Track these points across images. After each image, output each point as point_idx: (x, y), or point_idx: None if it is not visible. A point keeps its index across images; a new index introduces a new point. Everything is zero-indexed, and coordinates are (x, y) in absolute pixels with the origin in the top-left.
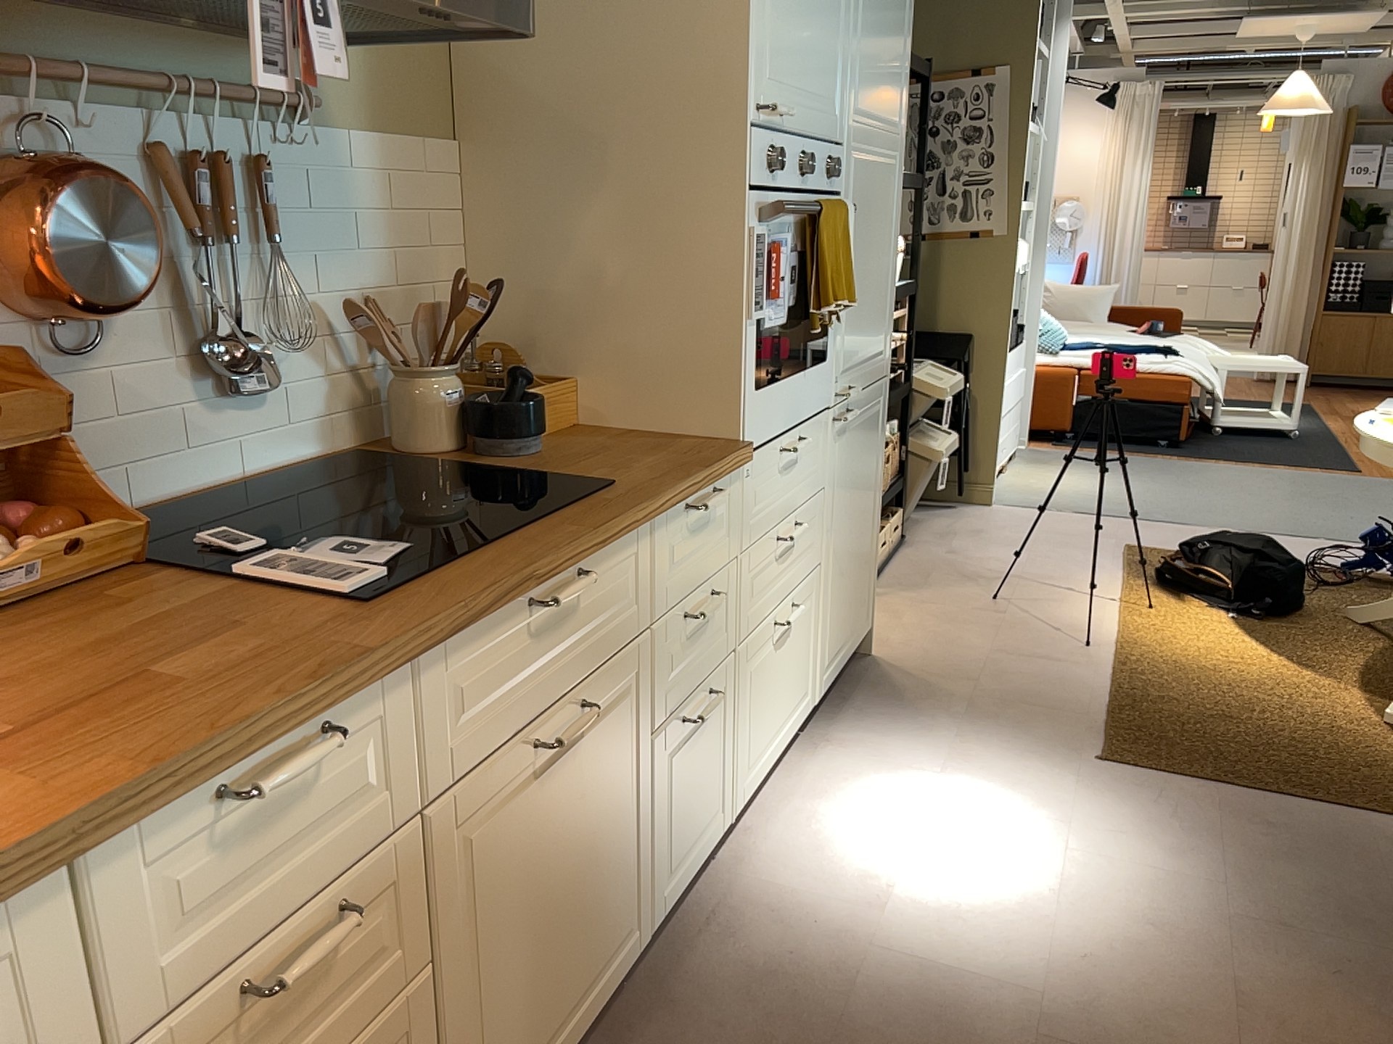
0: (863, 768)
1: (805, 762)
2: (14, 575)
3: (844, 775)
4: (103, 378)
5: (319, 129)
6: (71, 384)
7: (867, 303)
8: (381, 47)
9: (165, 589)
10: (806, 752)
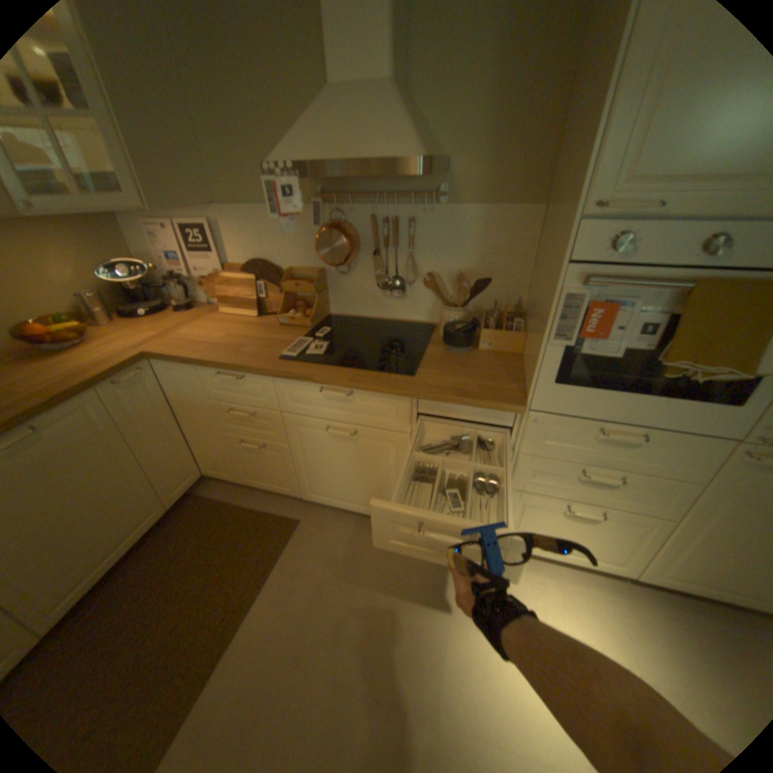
0: (614, 625)
1: (597, 587)
2: (282, 319)
3: (596, 611)
4: (352, 280)
5: (448, 203)
6: (344, 280)
7: None
8: (497, 159)
9: (295, 335)
10: (608, 587)
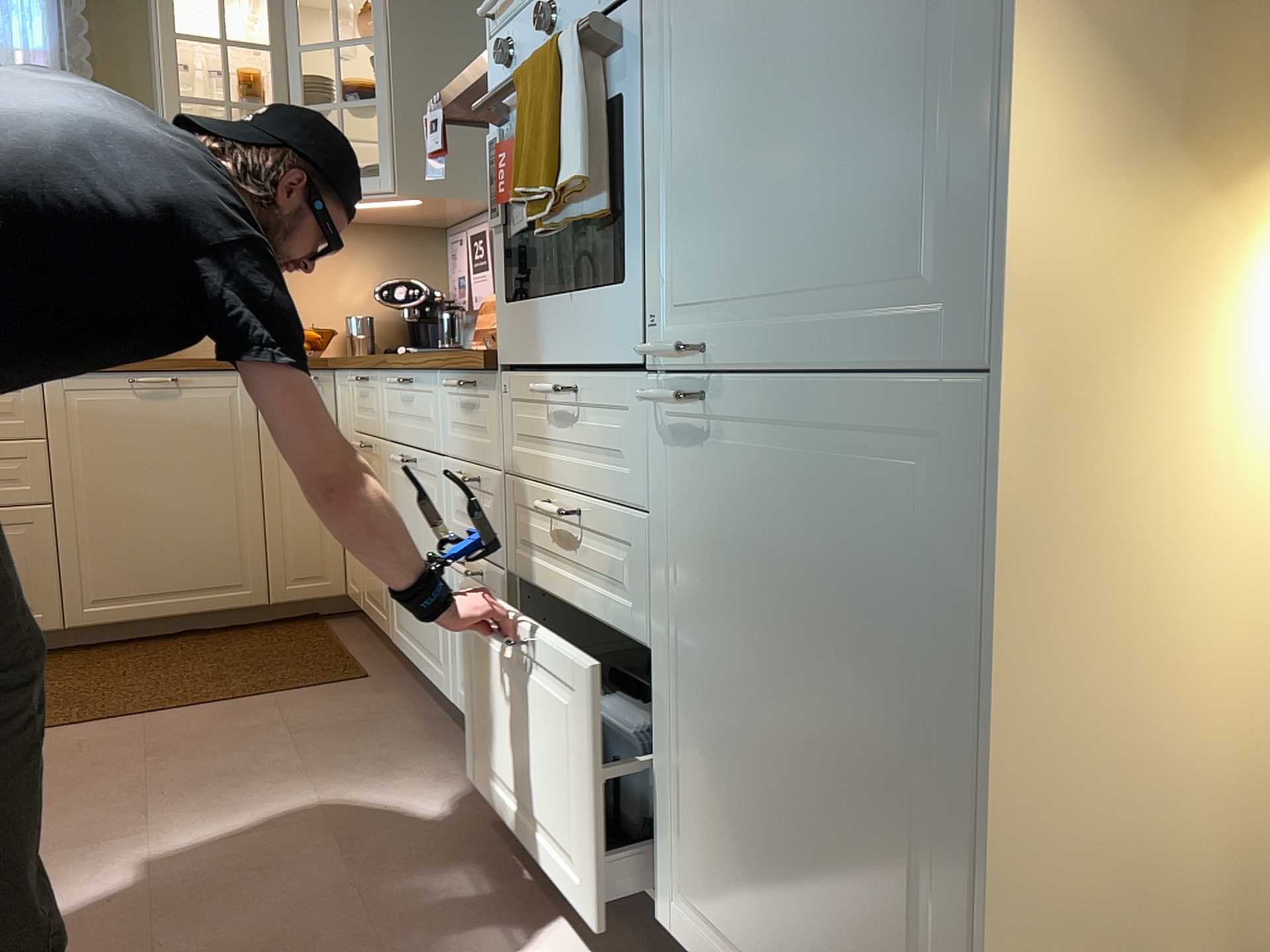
0: None
1: (614, 946)
2: None
3: None
4: None
5: None
6: None
7: (776, 155)
8: None
9: None
10: None
